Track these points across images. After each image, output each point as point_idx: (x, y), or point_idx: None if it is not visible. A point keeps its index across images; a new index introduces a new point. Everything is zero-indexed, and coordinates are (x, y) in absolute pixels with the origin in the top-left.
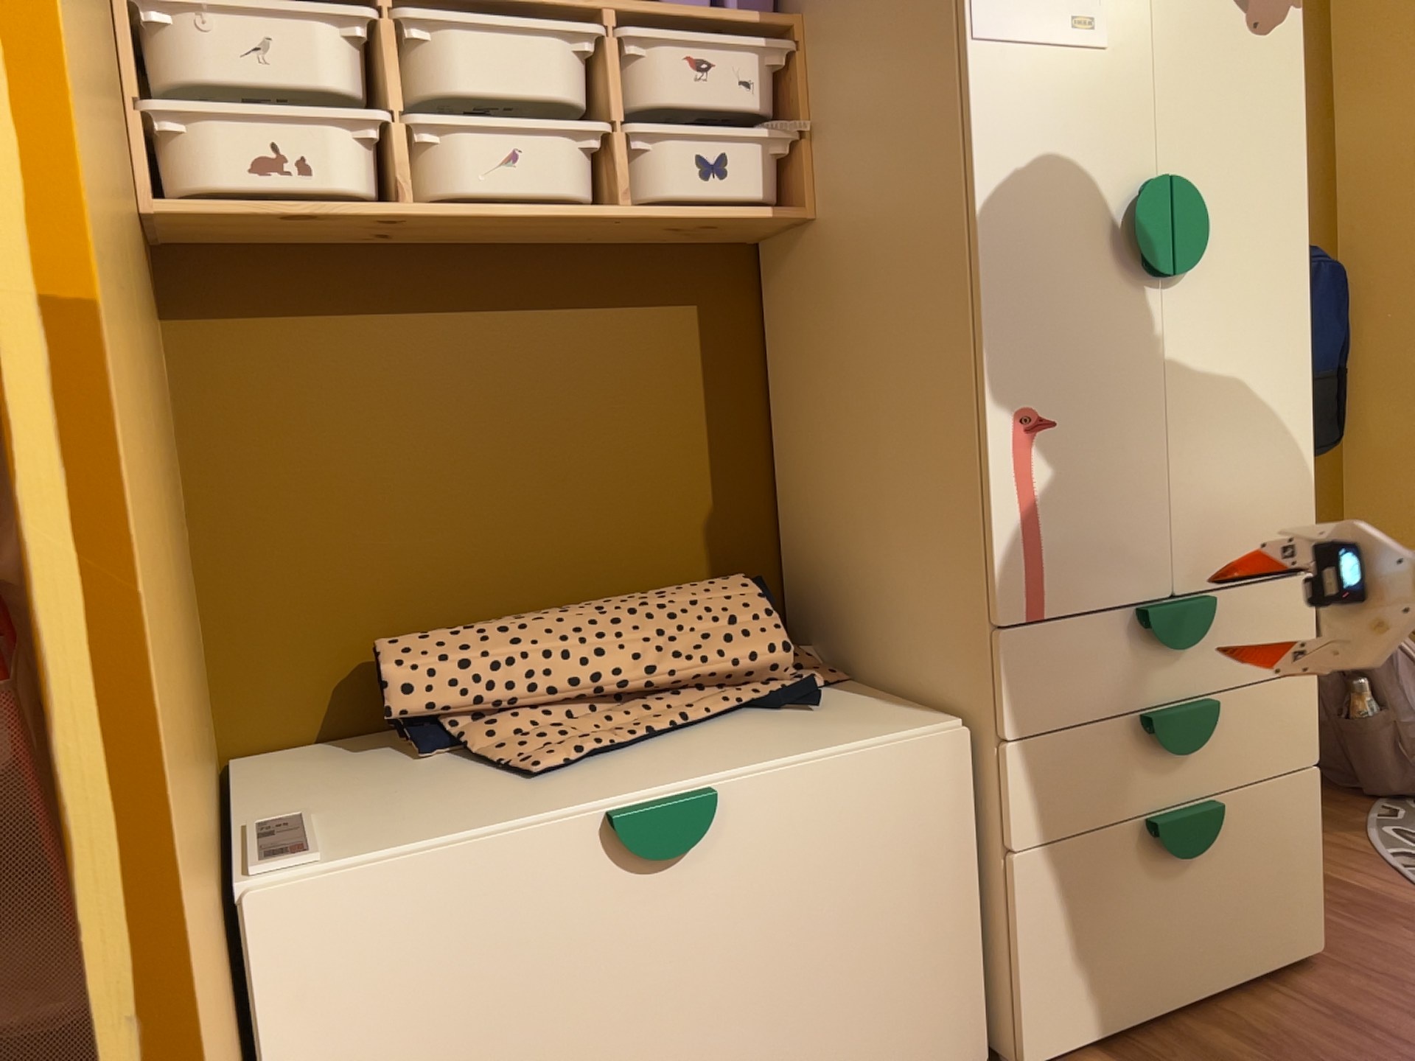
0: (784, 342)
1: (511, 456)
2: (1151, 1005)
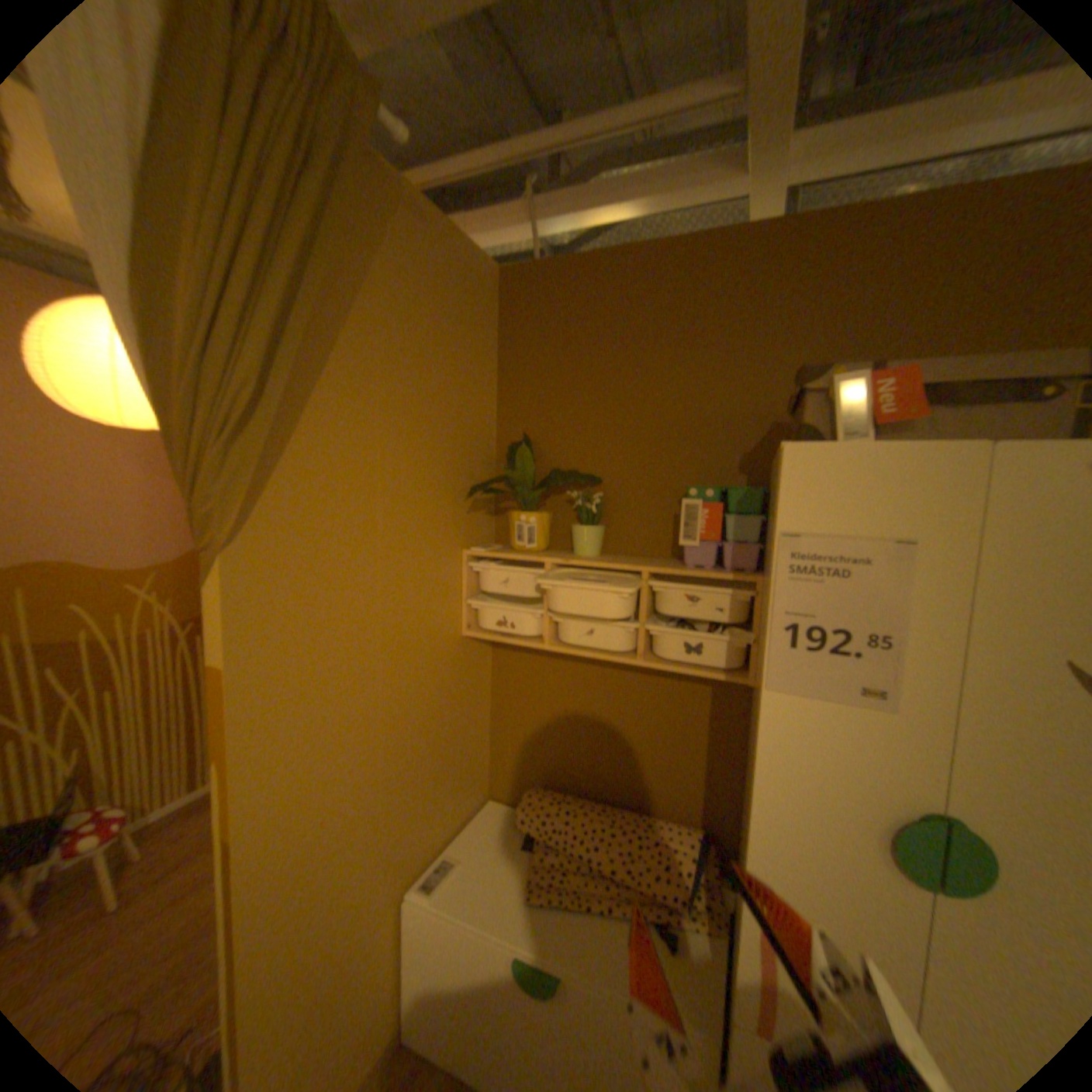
0: (754, 727)
1: (605, 730)
2: None
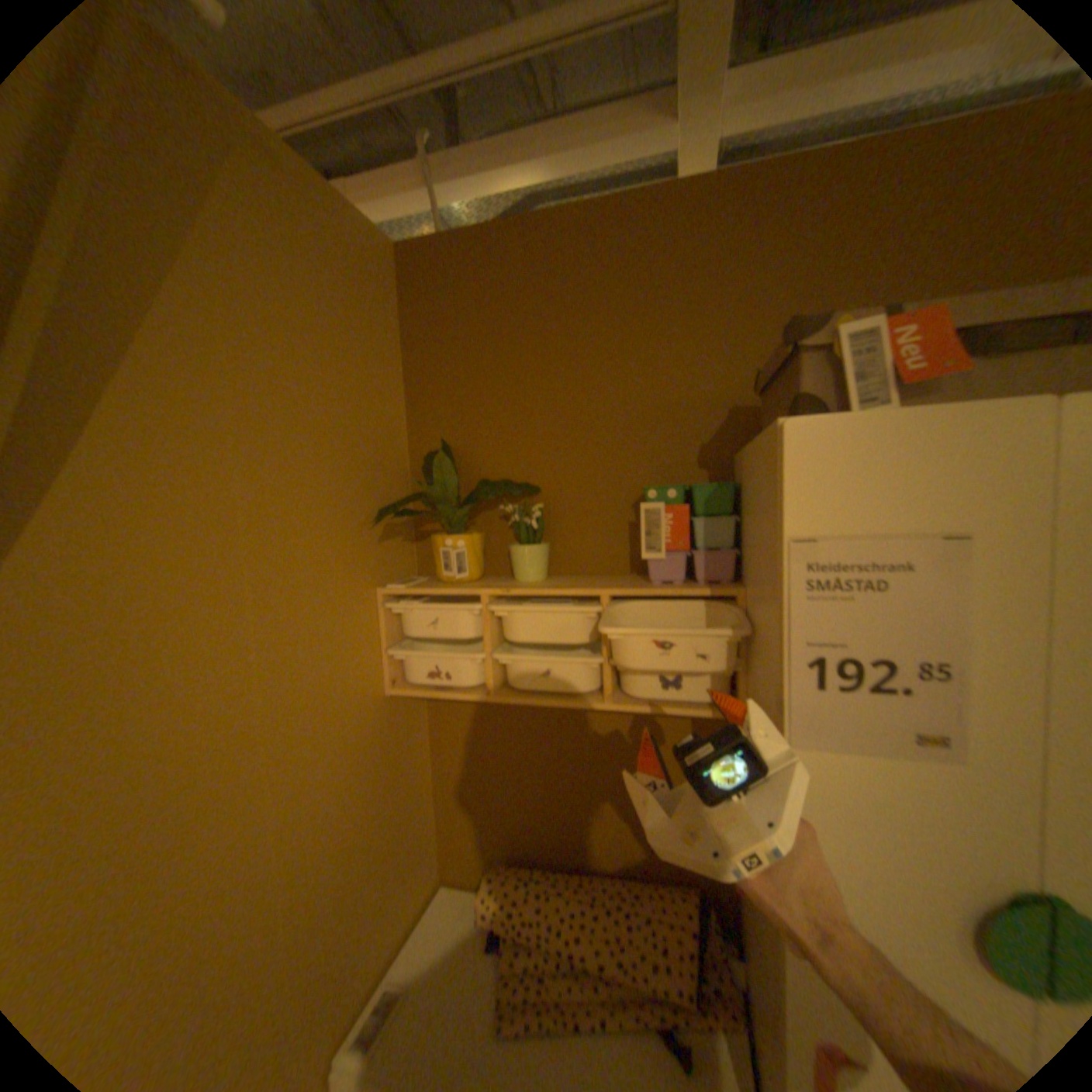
0: None
1: (572, 783)
2: None
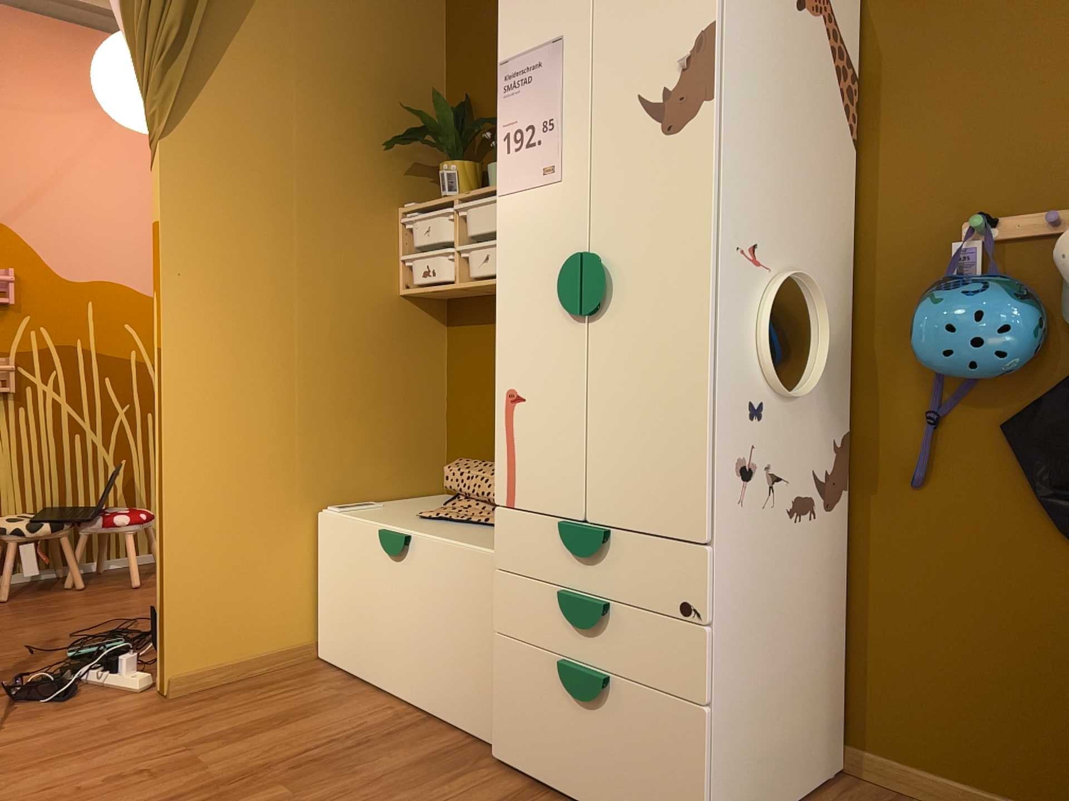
0: None
1: None
2: (560, 784)
